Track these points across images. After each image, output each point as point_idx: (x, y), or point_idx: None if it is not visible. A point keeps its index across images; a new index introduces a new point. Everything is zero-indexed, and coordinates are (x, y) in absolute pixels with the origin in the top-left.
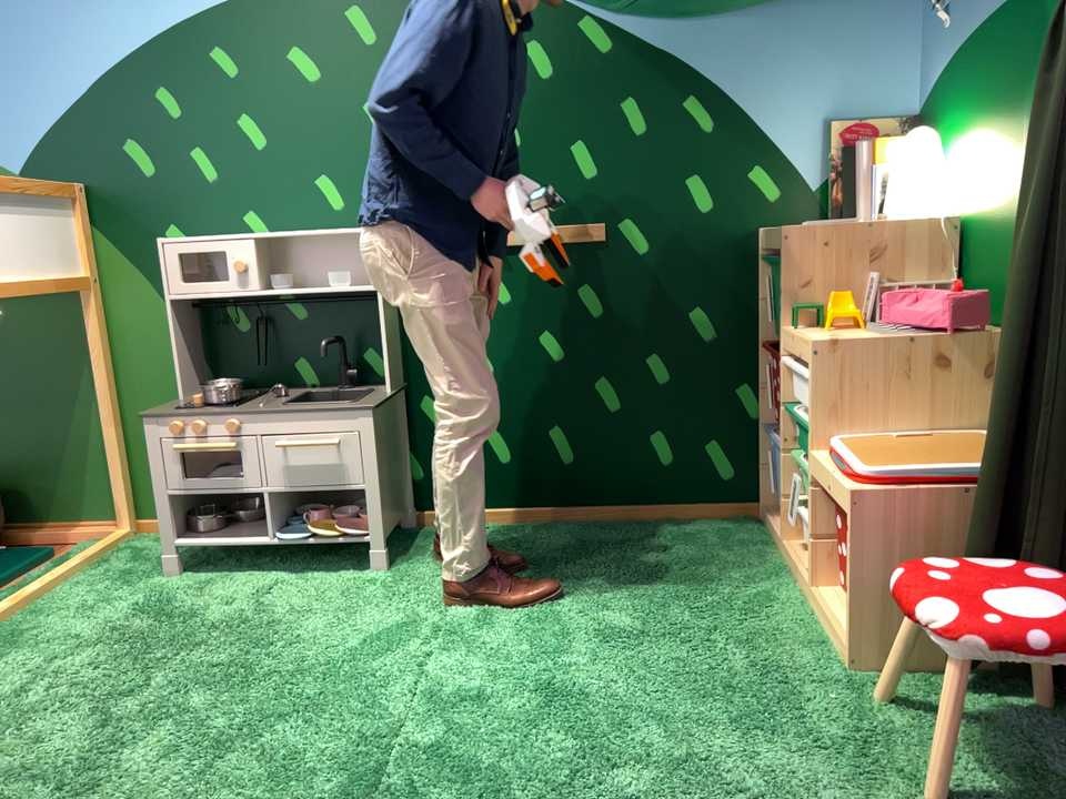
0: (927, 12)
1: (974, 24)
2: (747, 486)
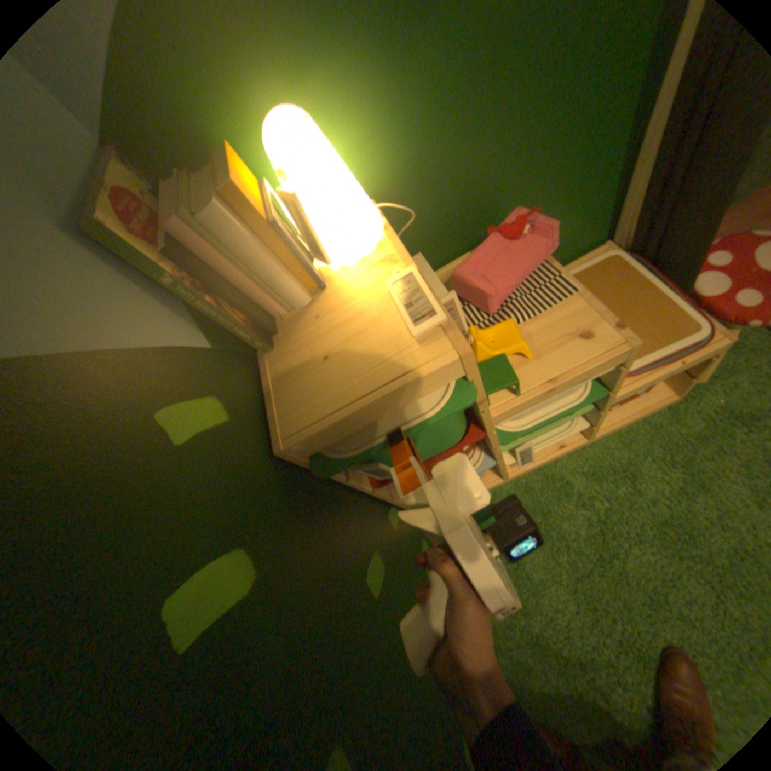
0: None
1: None
2: None
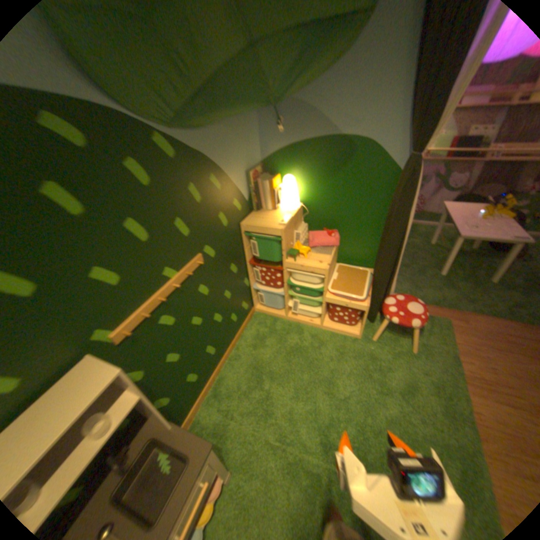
0: (264, 121)
1: (304, 138)
2: (251, 306)
